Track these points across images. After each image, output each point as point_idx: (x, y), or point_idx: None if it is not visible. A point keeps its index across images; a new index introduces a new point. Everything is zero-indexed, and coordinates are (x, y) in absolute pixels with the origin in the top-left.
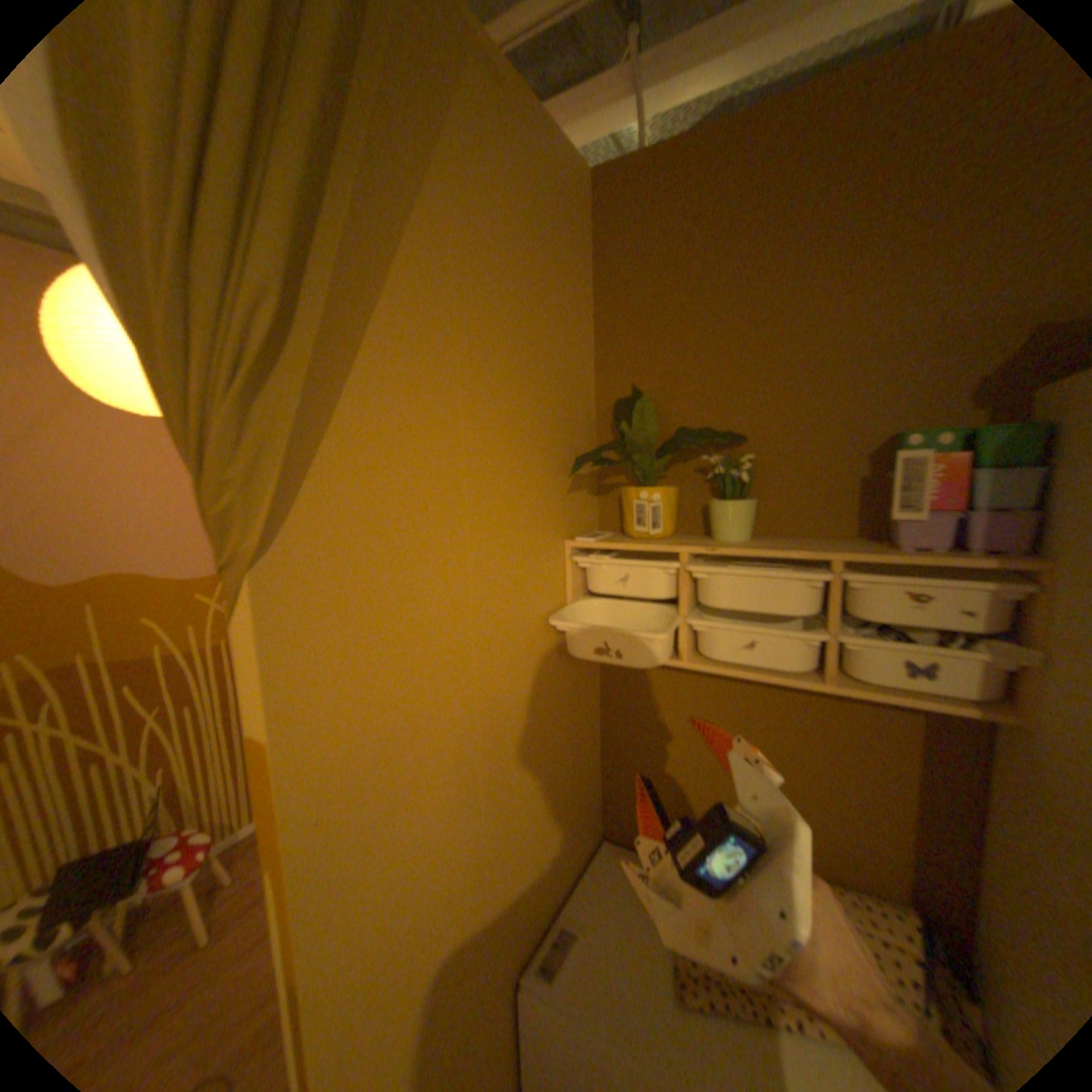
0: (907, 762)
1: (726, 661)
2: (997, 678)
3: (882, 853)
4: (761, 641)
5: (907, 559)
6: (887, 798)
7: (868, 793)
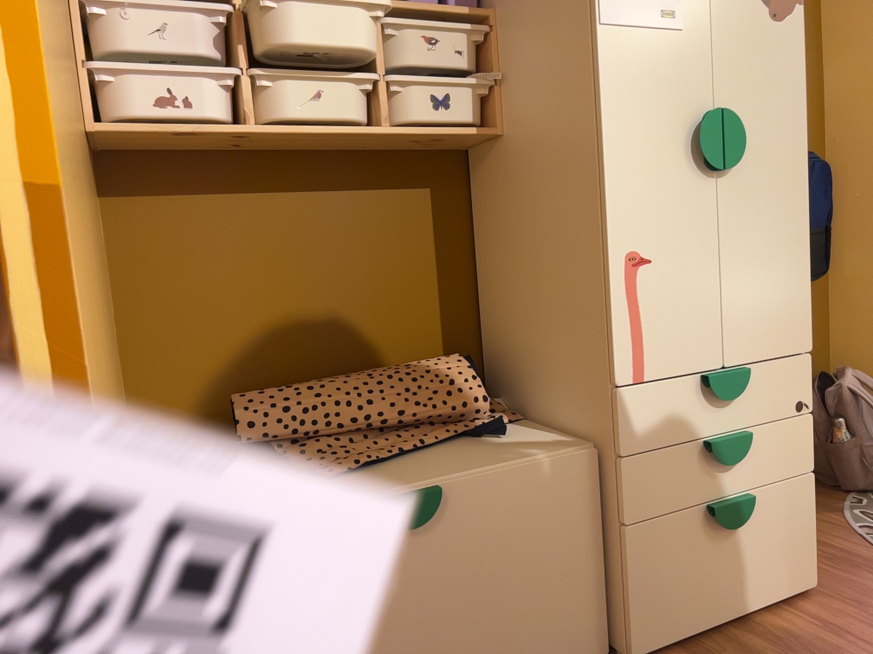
0: (426, 232)
1: (296, 120)
2: (478, 106)
3: (422, 325)
4: (326, 92)
5: (419, 10)
6: (418, 271)
7: (405, 272)
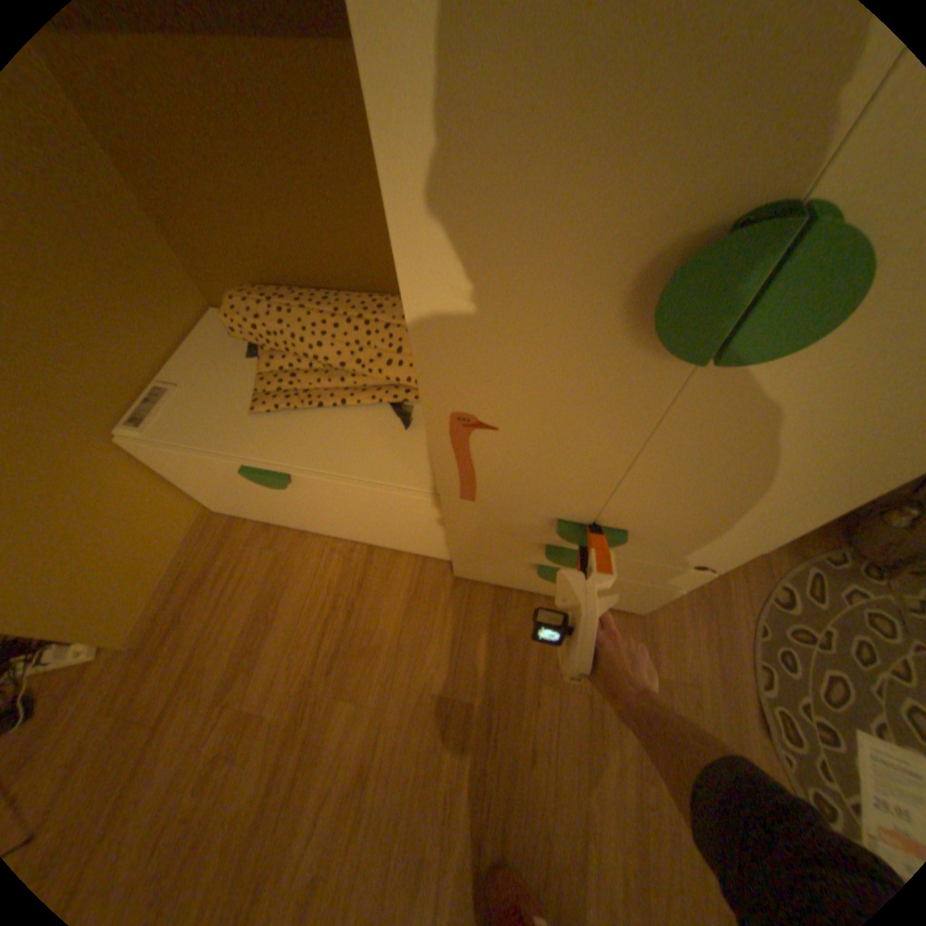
0: None
1: None
2: None
3: None
4: None
5: None
6: None
7: None
